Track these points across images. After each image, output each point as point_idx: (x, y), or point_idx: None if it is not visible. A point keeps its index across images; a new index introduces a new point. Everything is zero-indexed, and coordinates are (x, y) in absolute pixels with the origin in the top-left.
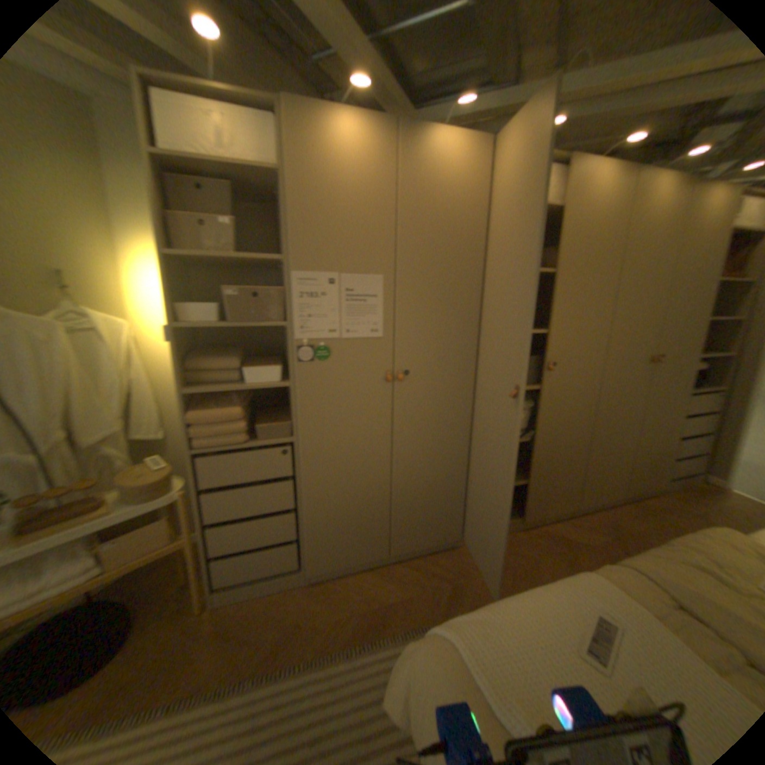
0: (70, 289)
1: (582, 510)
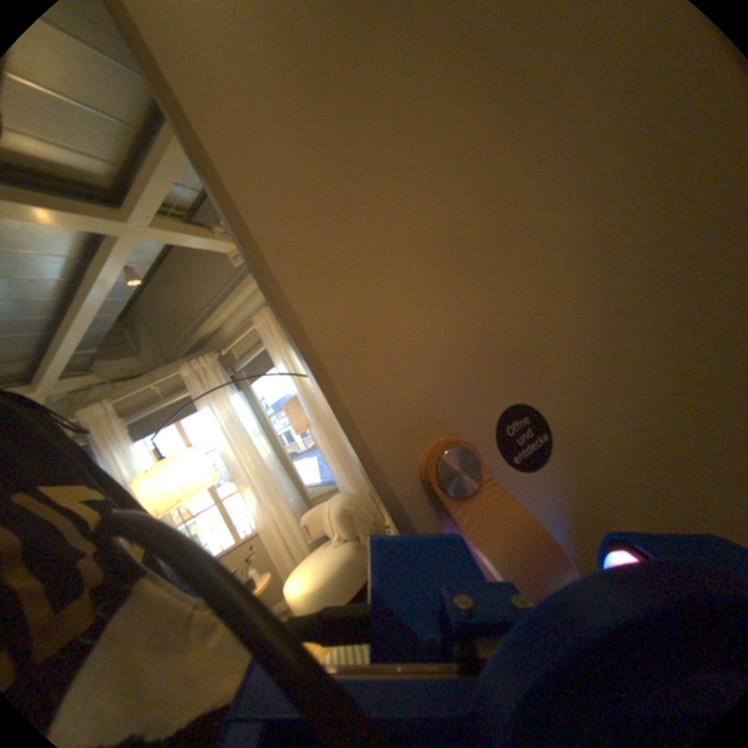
0: None
1: None
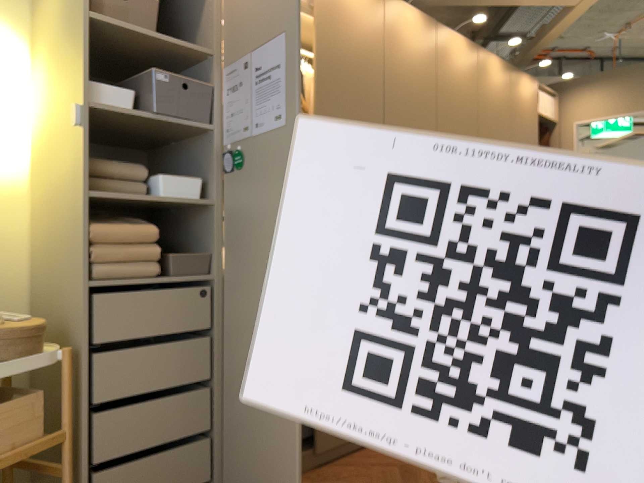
0: None
1: None
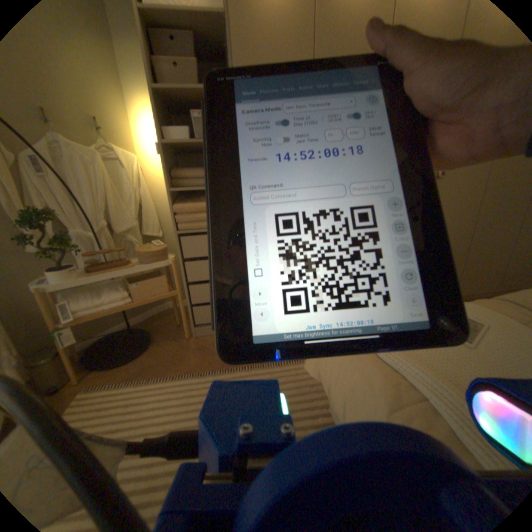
0: (98, 128)
1: None
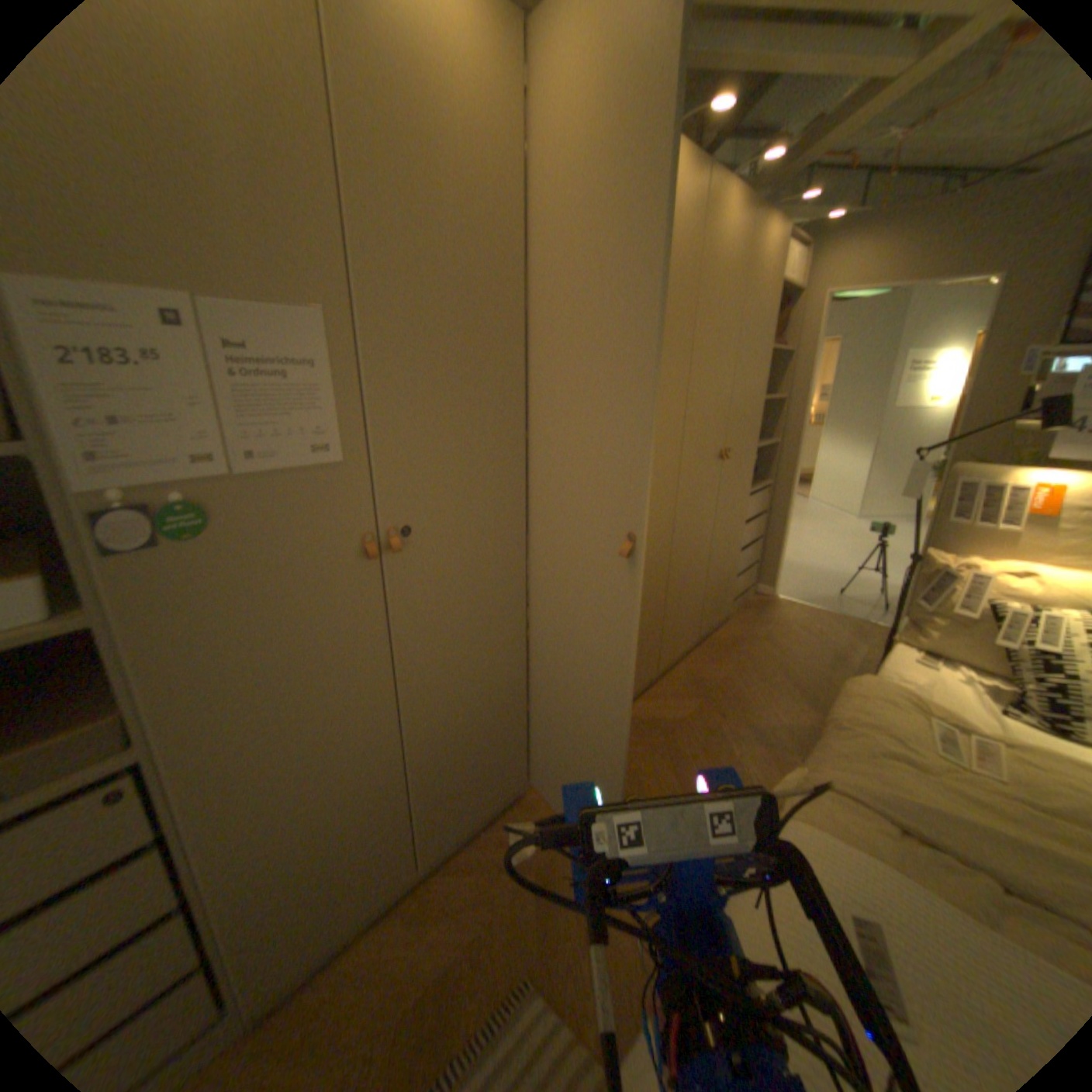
0: None
1: (660, 670)
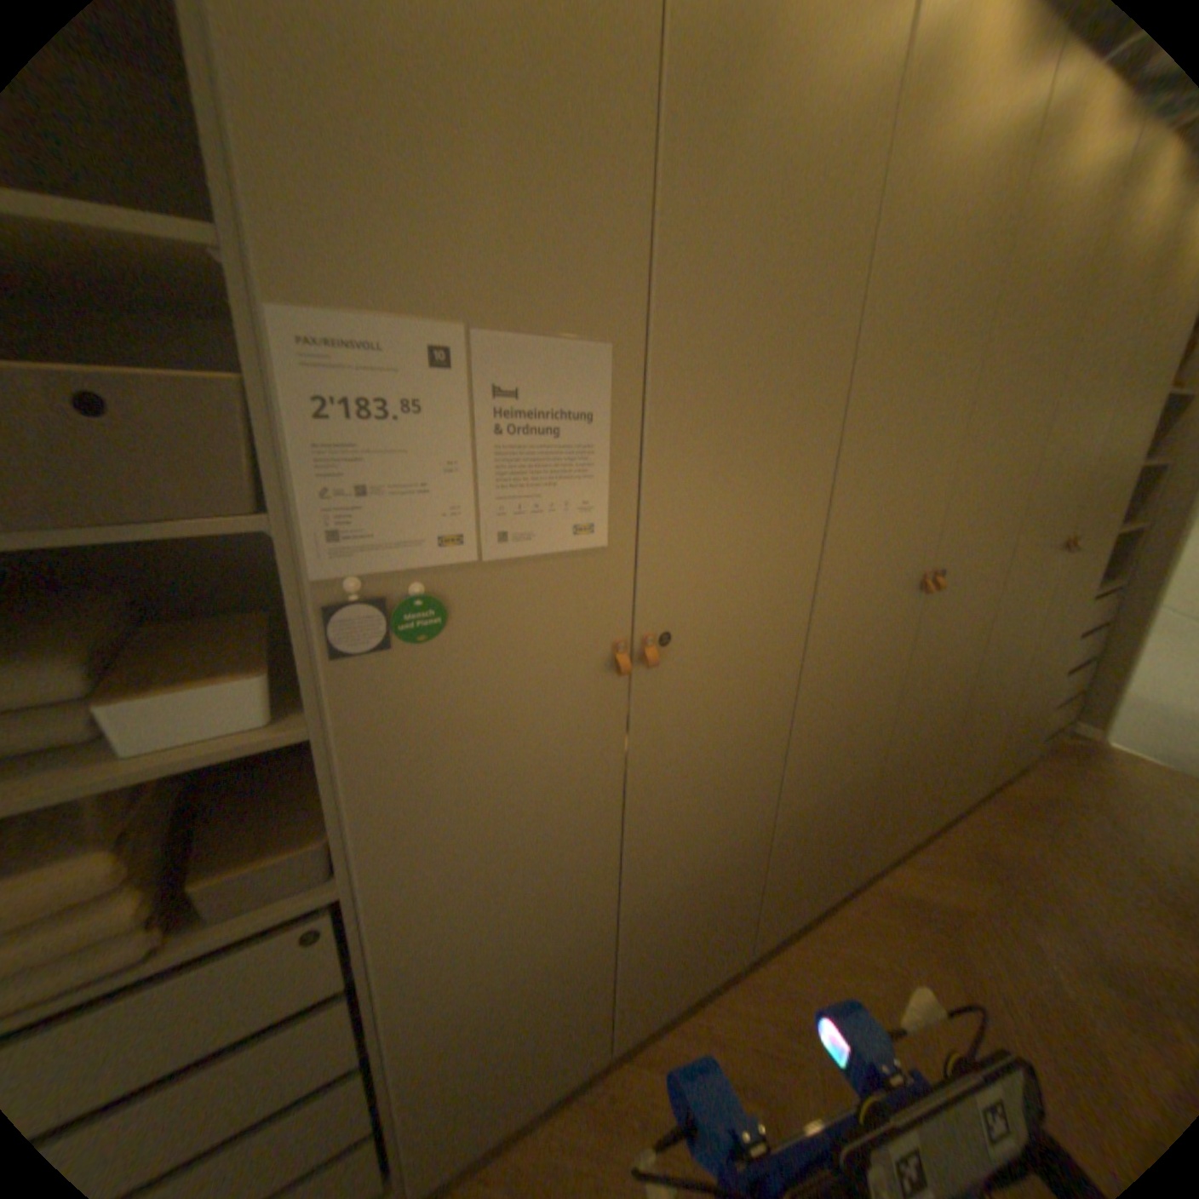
0: None
1: (935, 831)
